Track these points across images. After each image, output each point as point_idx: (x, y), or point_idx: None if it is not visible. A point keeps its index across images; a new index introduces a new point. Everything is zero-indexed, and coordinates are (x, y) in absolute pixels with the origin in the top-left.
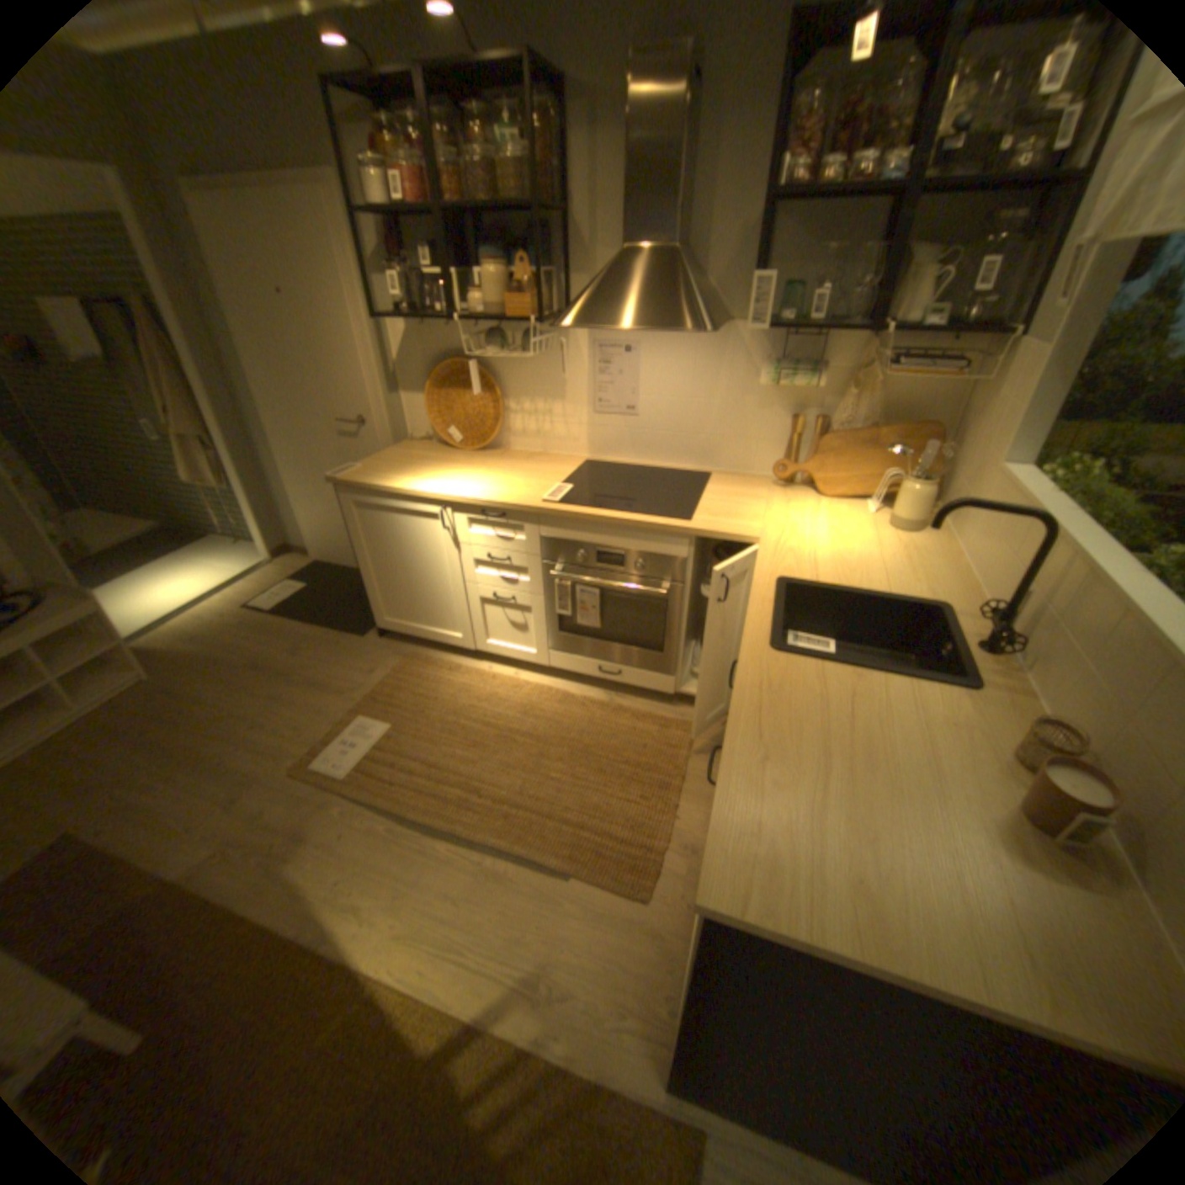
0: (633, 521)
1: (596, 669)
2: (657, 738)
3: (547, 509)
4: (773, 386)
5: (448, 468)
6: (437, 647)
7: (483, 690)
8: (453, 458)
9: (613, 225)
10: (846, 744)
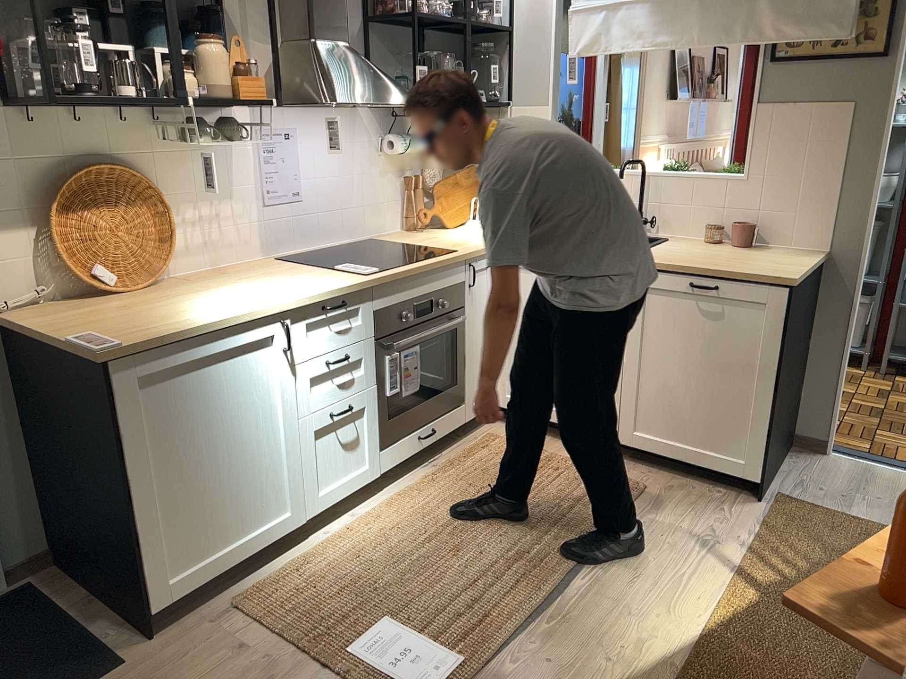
0: (439, 260)
1: (417, 444)
2: (498, 452)
3: (384, 276)
4: (400, 154)
5: (192, 299)
6: (242, 576)
7: (369, 539)
8: (154, 297)
9: (263, 22)
10: (704, 256)
